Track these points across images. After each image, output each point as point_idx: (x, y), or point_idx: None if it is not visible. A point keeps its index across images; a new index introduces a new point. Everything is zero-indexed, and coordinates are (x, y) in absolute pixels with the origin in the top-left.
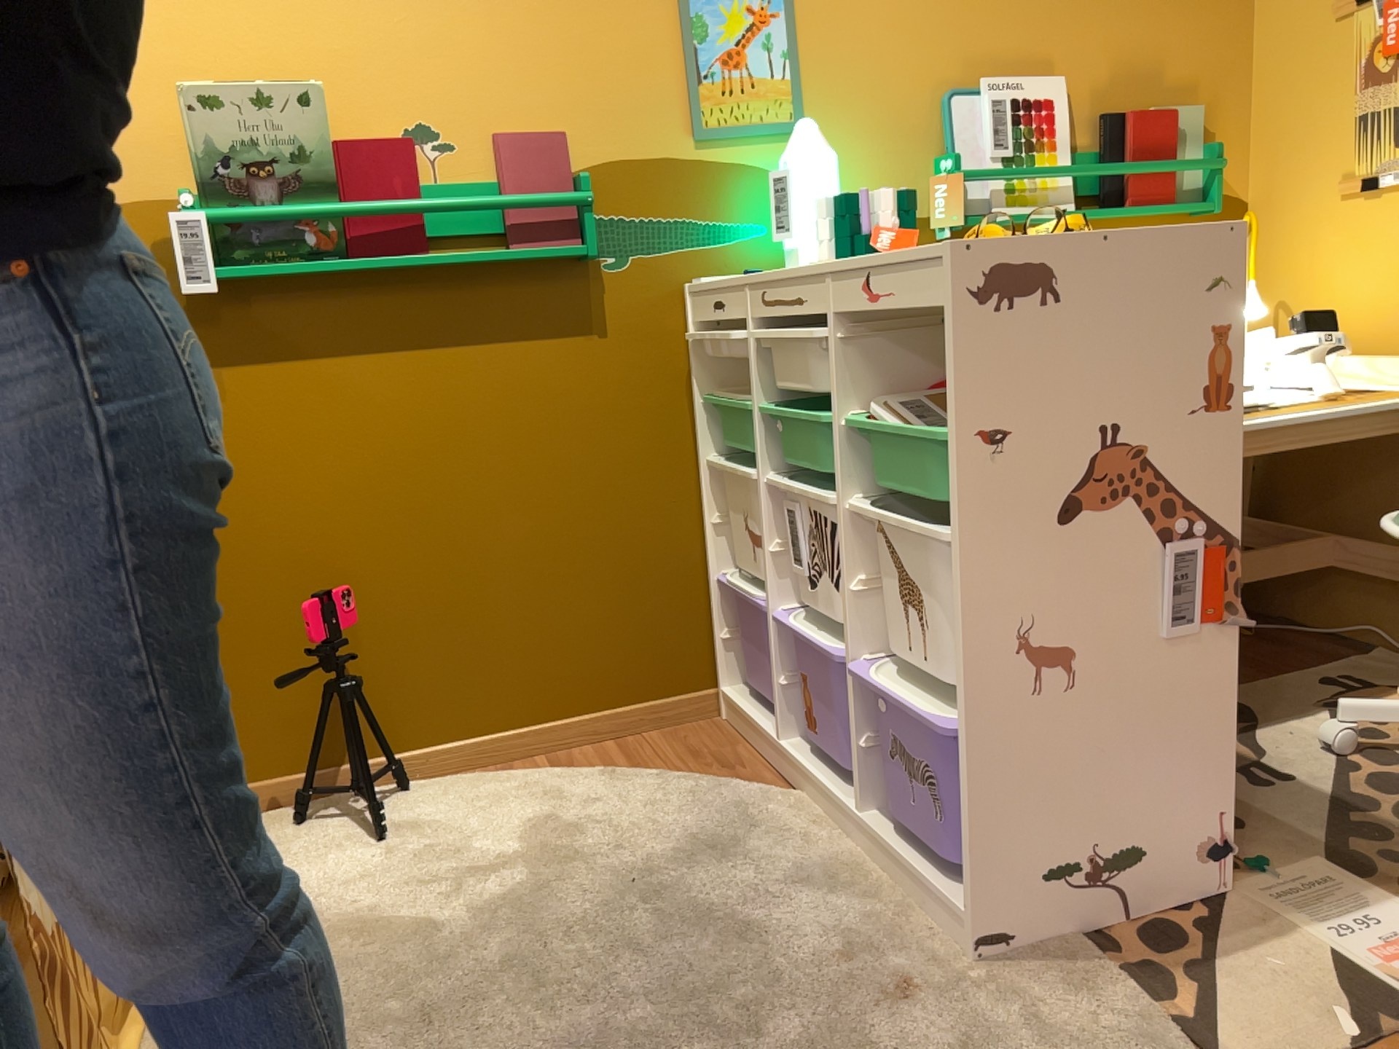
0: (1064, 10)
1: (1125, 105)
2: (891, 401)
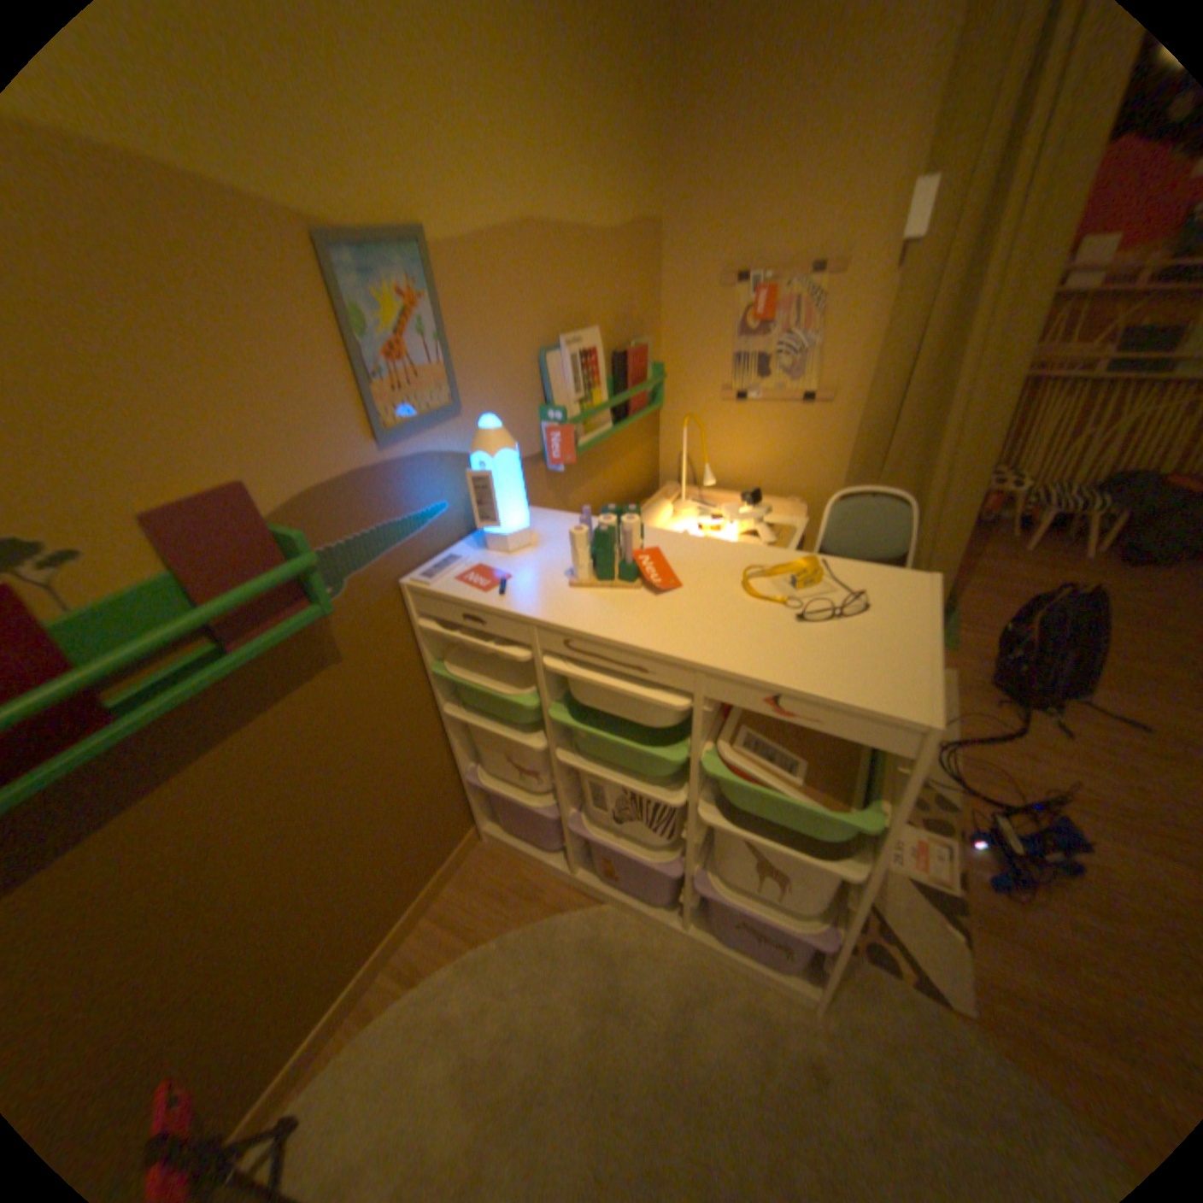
0: (592, 269)
1: (619, 339)
2: (732, 733)
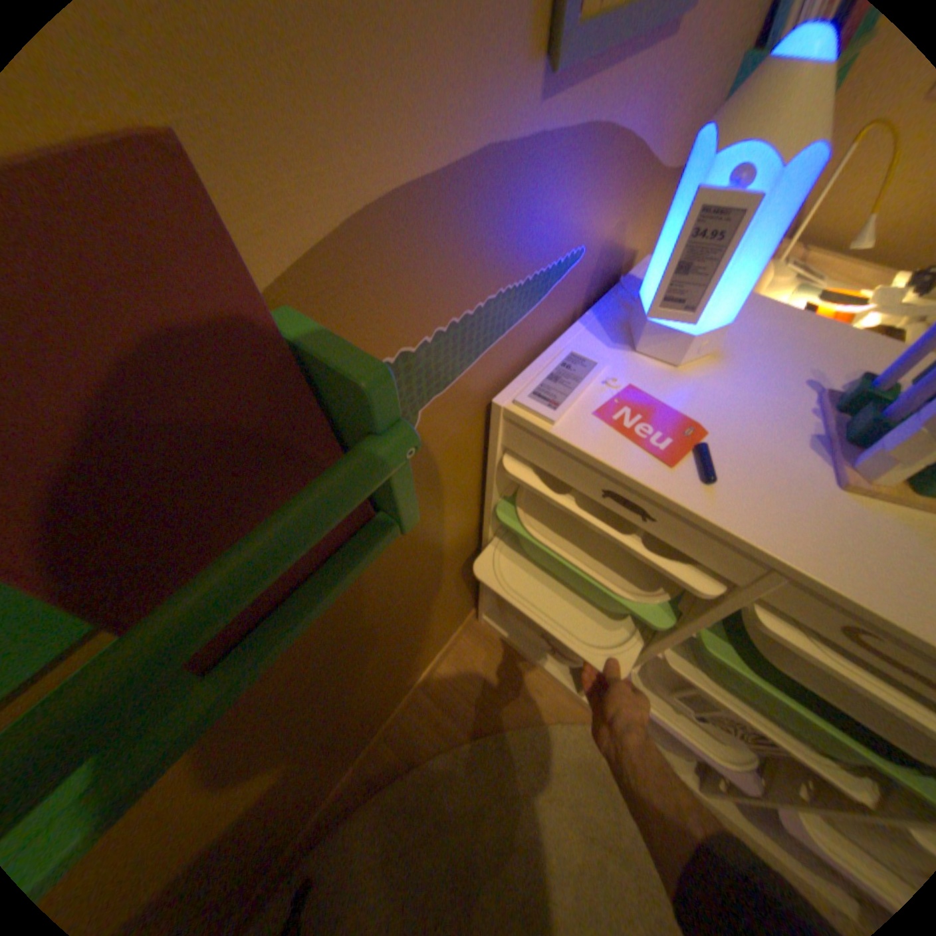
0: None
1: None
2: None
